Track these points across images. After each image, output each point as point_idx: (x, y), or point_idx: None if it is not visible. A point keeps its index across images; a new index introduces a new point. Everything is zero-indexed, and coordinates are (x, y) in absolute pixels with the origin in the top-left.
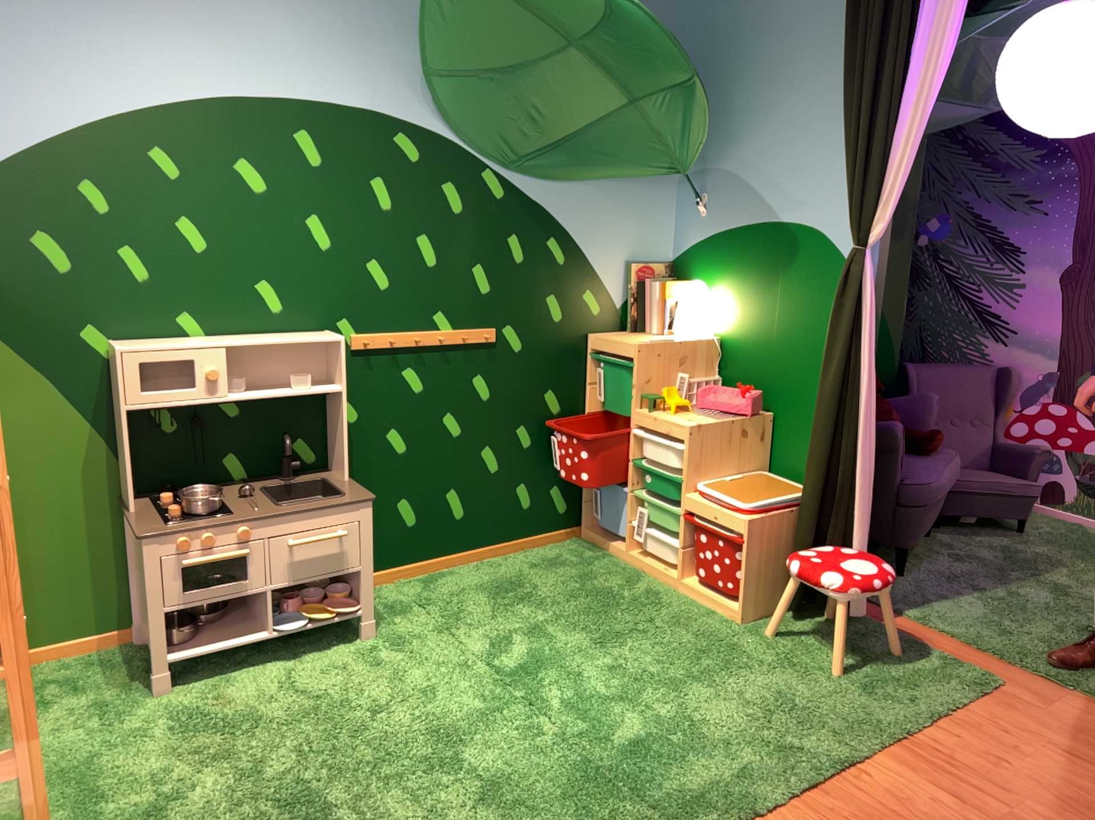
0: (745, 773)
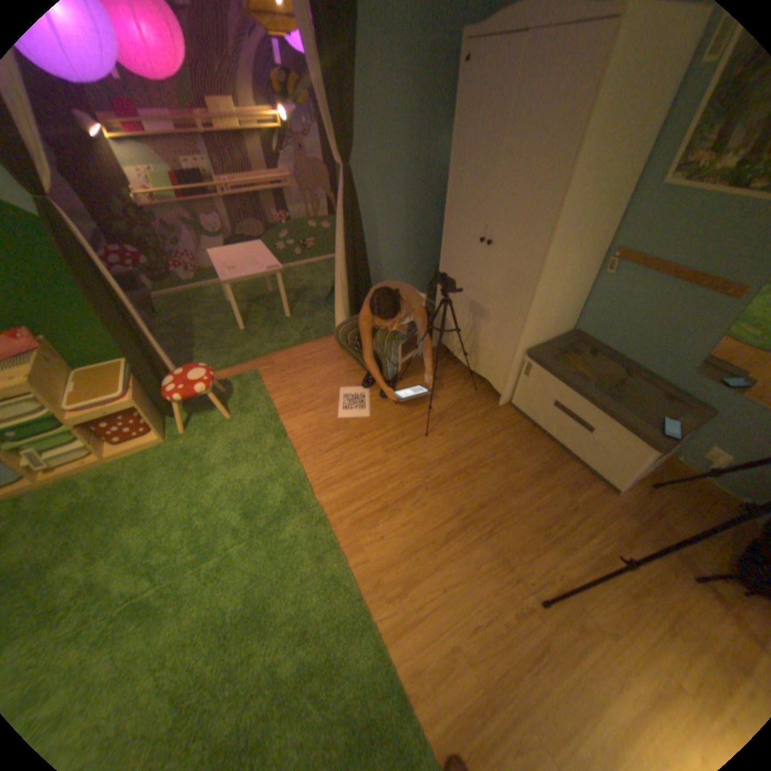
0: (279, 474)
